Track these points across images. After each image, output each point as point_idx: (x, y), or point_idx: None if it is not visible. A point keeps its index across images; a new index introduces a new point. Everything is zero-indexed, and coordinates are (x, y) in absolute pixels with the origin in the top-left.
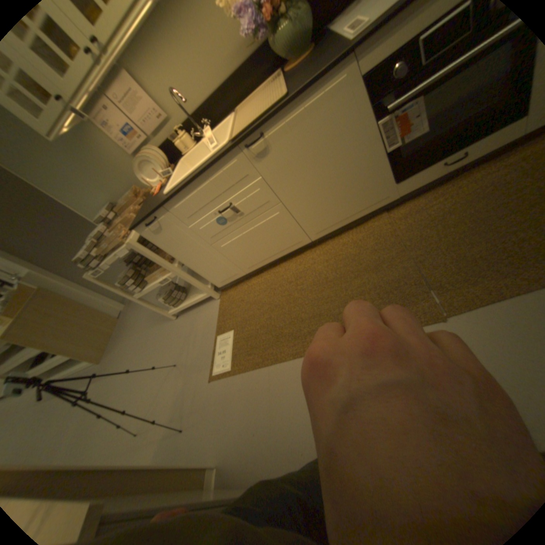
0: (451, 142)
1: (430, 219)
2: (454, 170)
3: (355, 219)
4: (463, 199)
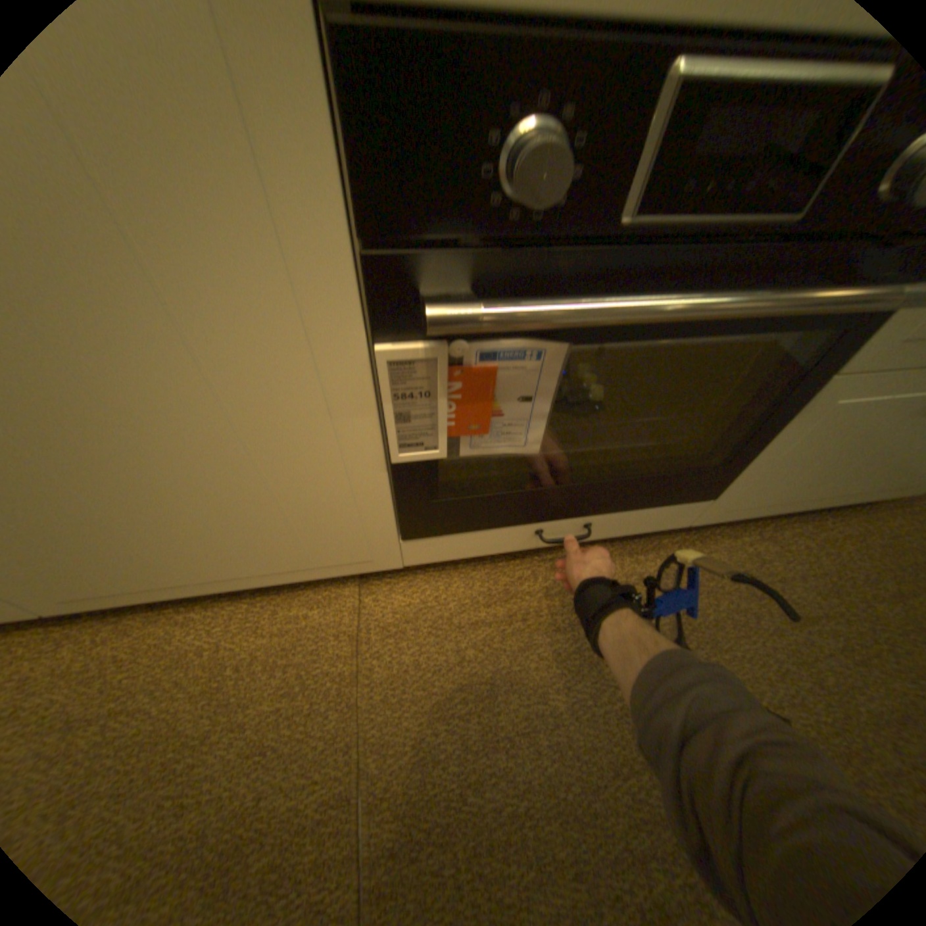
0: (569, 495)
1: (456, 680)
2: (547, 546)
3: (245, 588)
4: (545, 643)
